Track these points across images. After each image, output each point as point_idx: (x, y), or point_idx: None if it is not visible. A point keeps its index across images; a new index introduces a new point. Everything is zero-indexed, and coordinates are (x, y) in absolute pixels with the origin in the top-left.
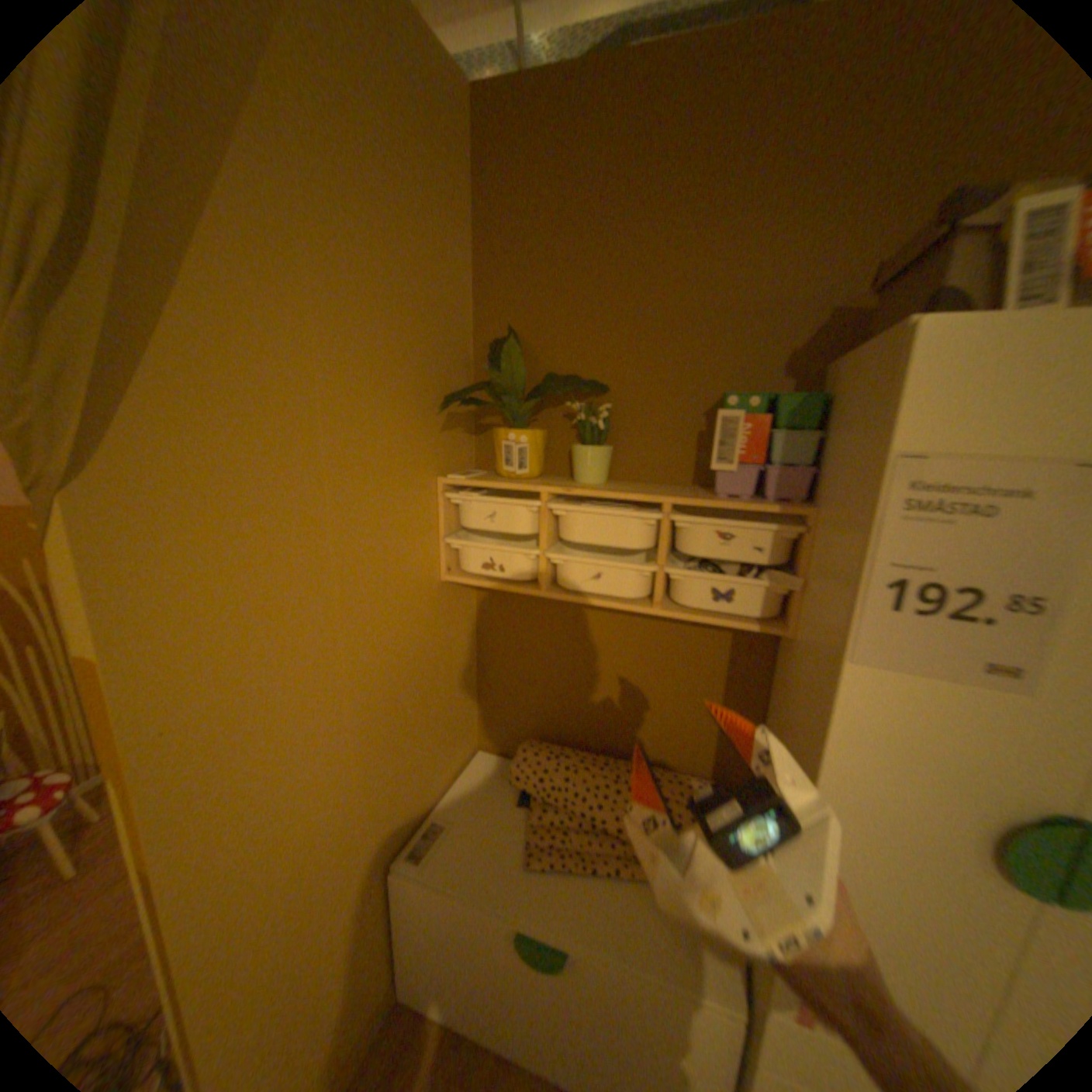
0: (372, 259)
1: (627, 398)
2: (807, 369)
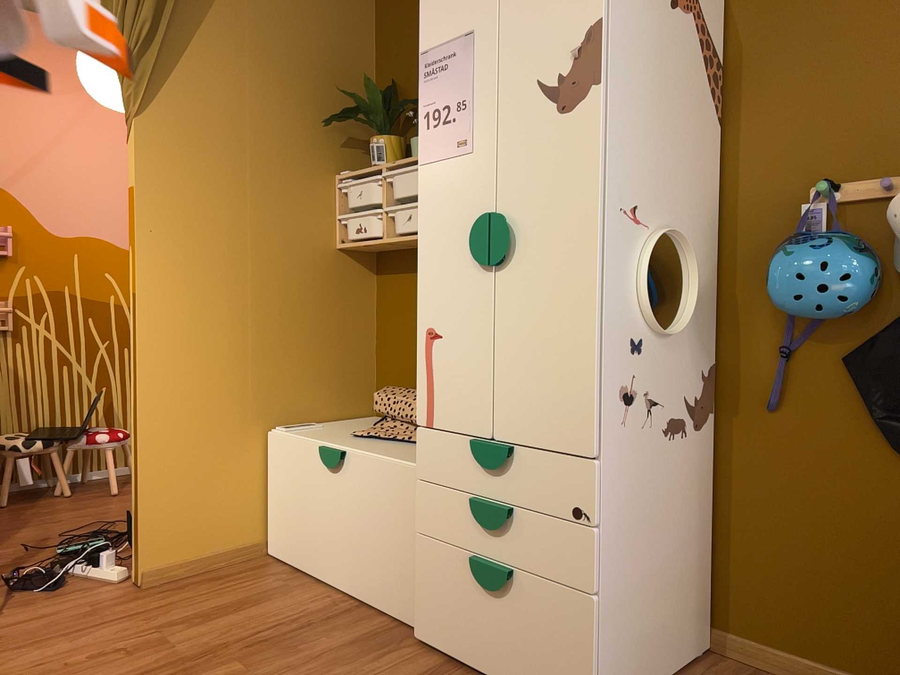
0: (290, 46)
1: None
2: None
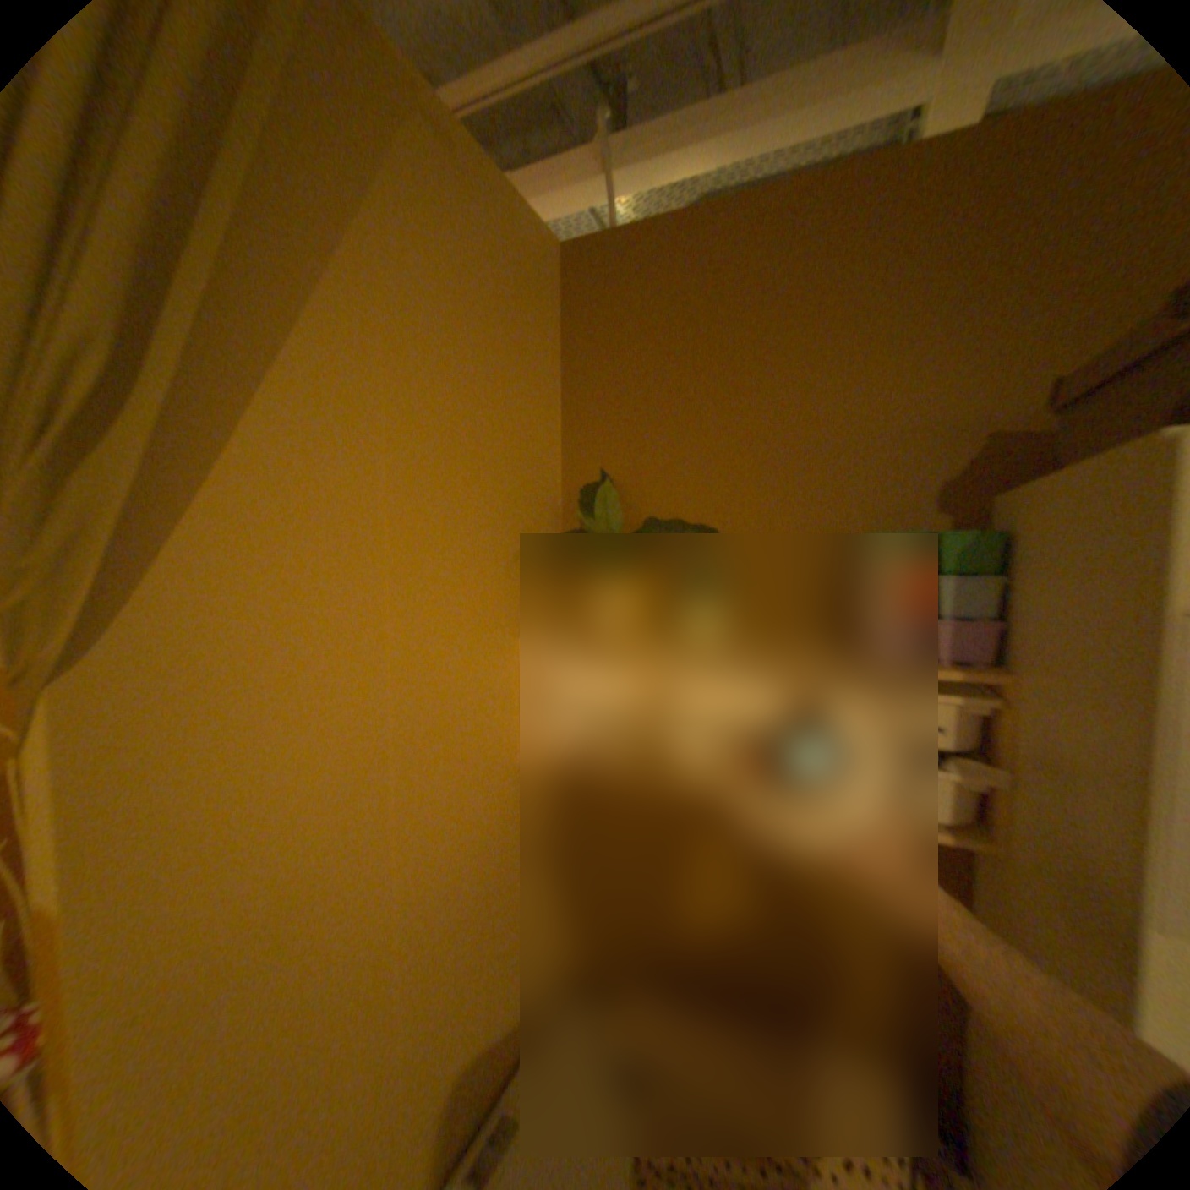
0: (456, 406)
1: (742, 542)
2: (966, 502)
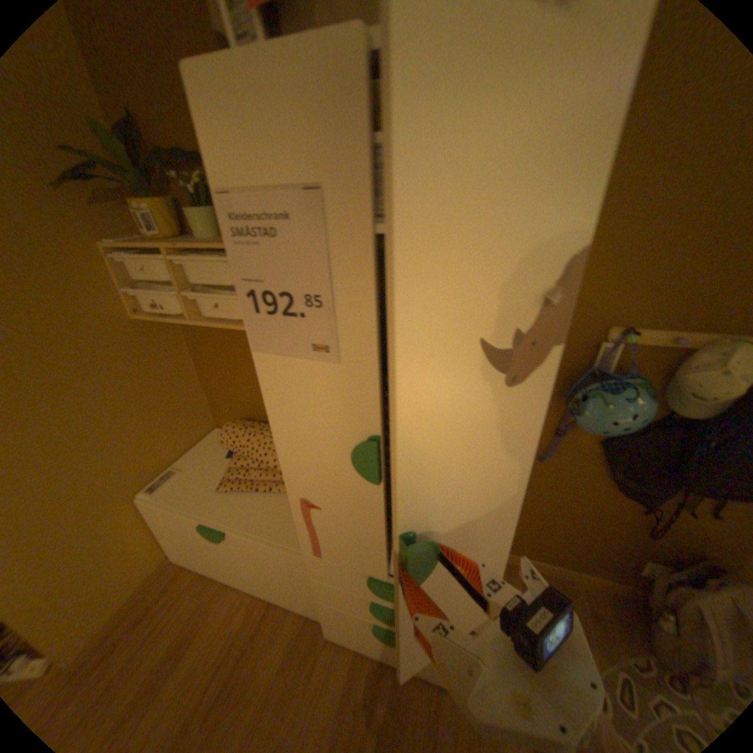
0: None
1: None
2: None
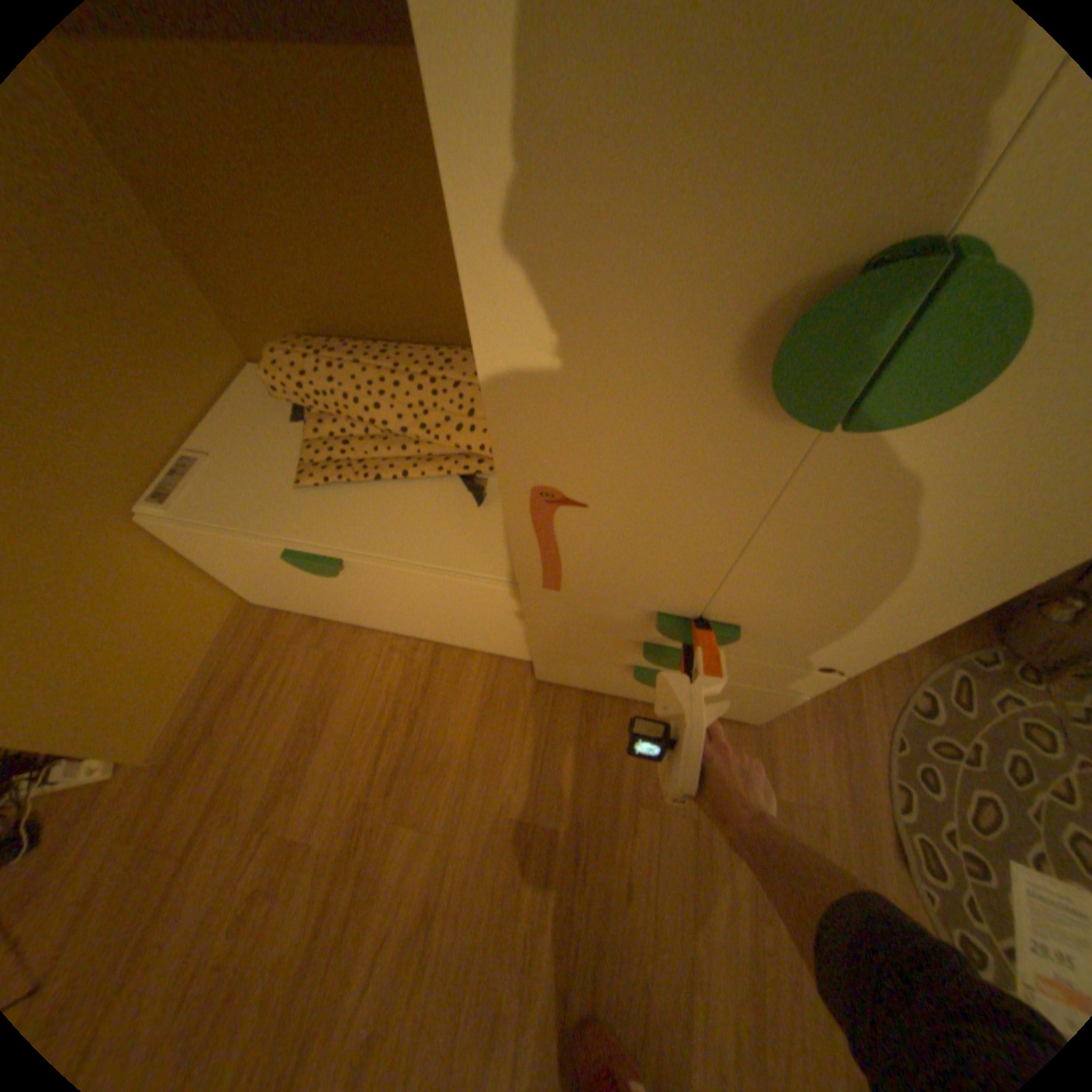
0: None
1: None
2: None
